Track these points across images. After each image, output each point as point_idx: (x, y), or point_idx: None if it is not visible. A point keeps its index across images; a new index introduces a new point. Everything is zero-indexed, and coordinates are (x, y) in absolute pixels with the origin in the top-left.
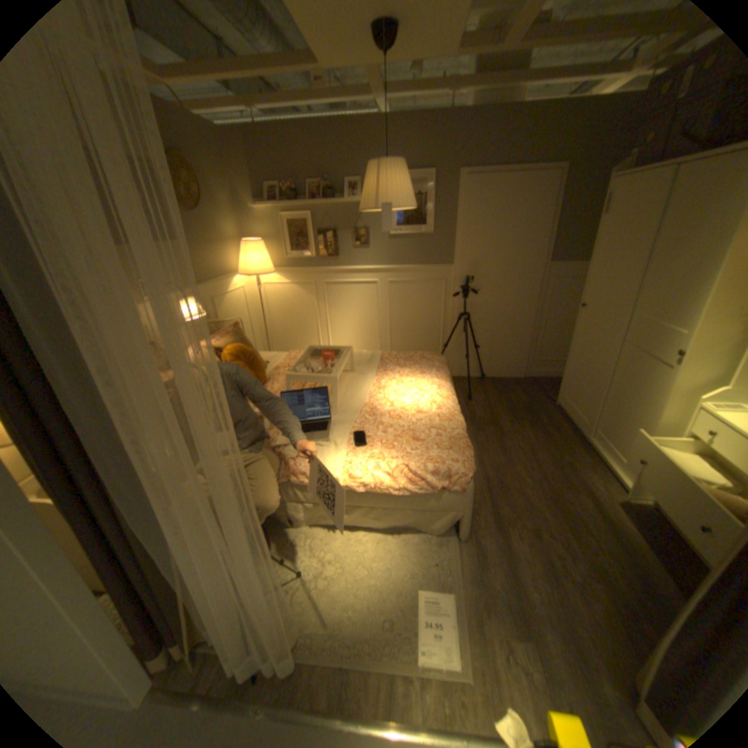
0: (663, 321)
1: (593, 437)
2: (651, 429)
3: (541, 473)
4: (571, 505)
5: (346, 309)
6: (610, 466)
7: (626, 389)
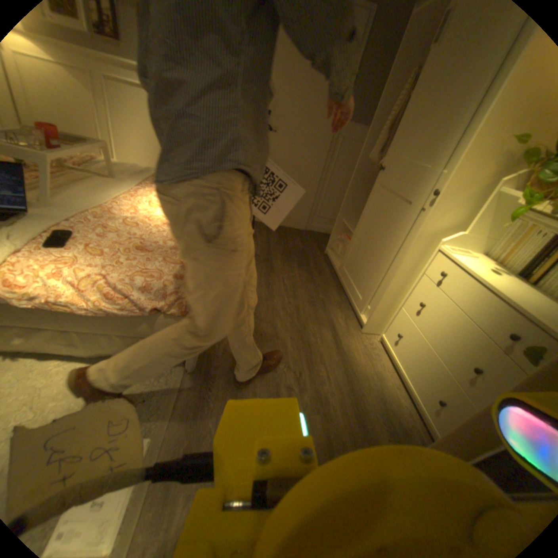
0: (427, 163)
1: (345, 280)
2: (392, 271)
3: (295, 306)
4: (313, 337)
5: (132, 119)
6: (353, 305)
7: (380, 236)
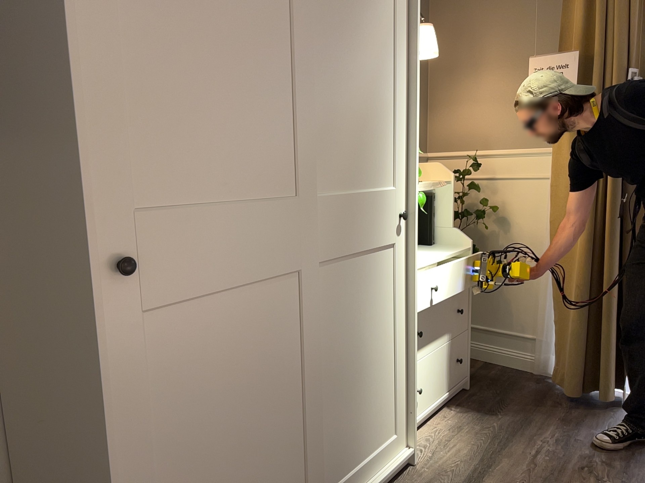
0: (364, 187)
1: None
2: (398, 350)
3: None
4: None
5: None
6: None
7: (345, 349)
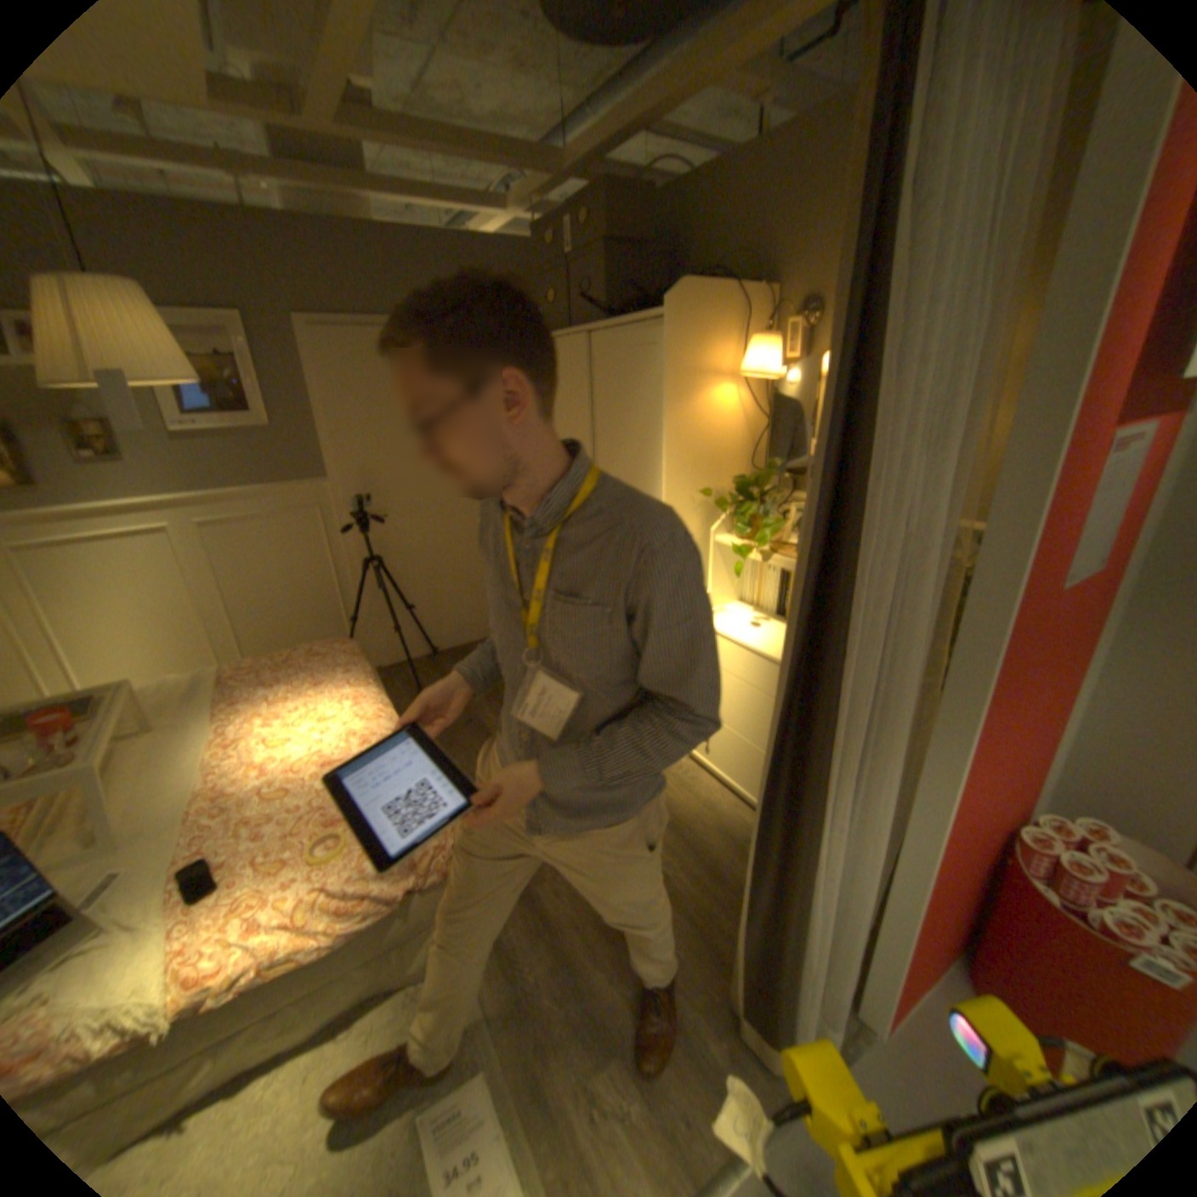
0: None
1: None
2: None
3: None
4: None
5: (97, 595)
6: None
7: None
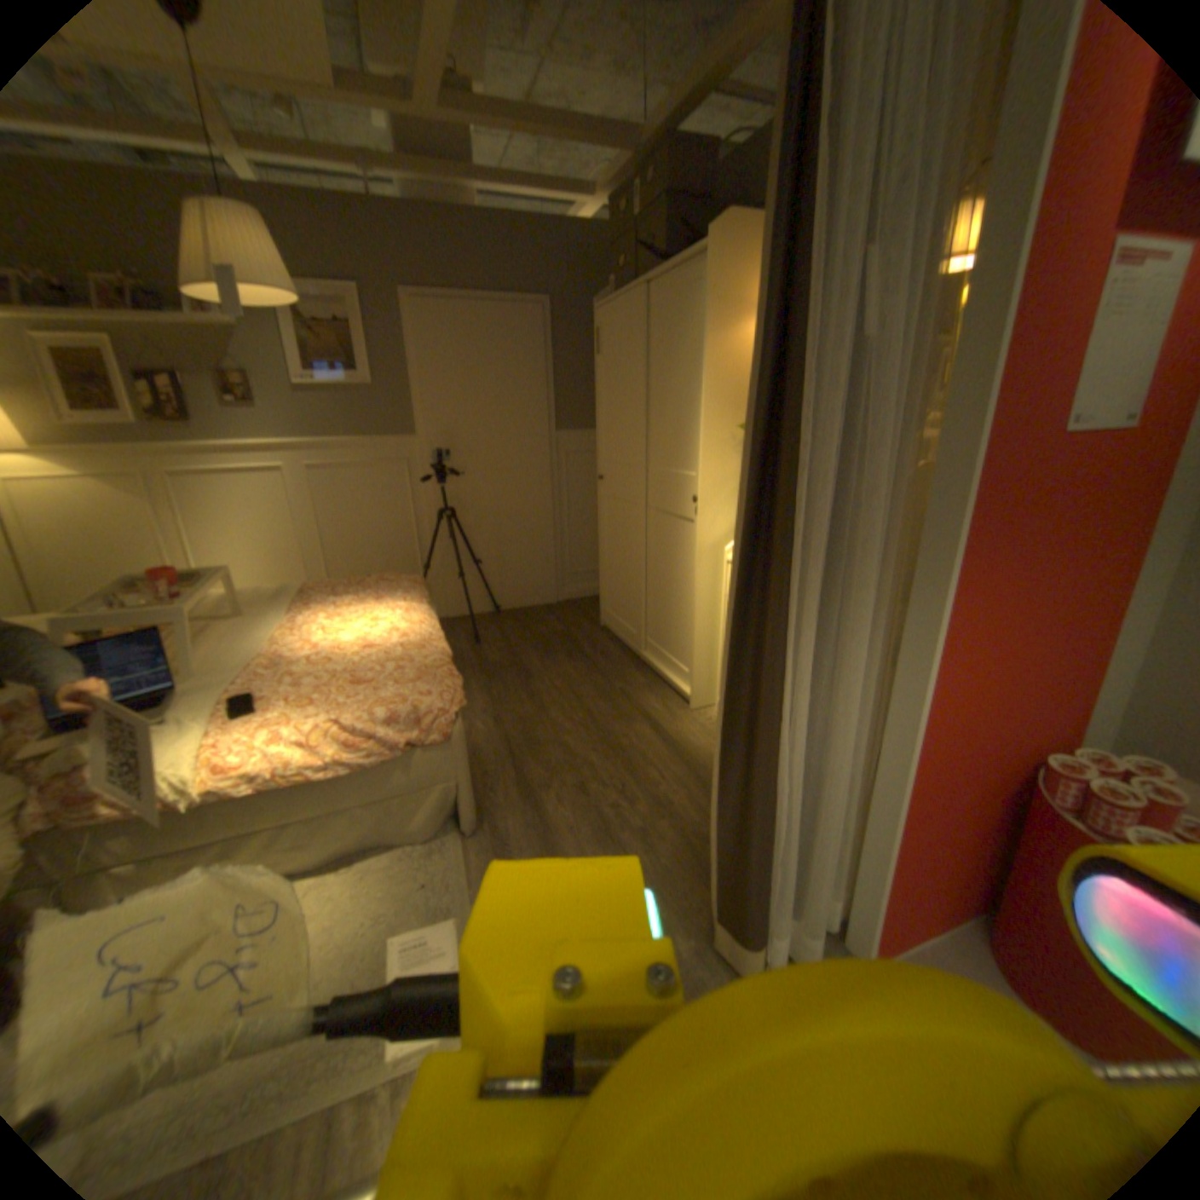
0: (675, 468)
1: (644, 649)
2: (692, 607)
3: (583, 709)
4: (624, 737)
5: (223, 518)
6: (667, 679)
7: (661, 568)
